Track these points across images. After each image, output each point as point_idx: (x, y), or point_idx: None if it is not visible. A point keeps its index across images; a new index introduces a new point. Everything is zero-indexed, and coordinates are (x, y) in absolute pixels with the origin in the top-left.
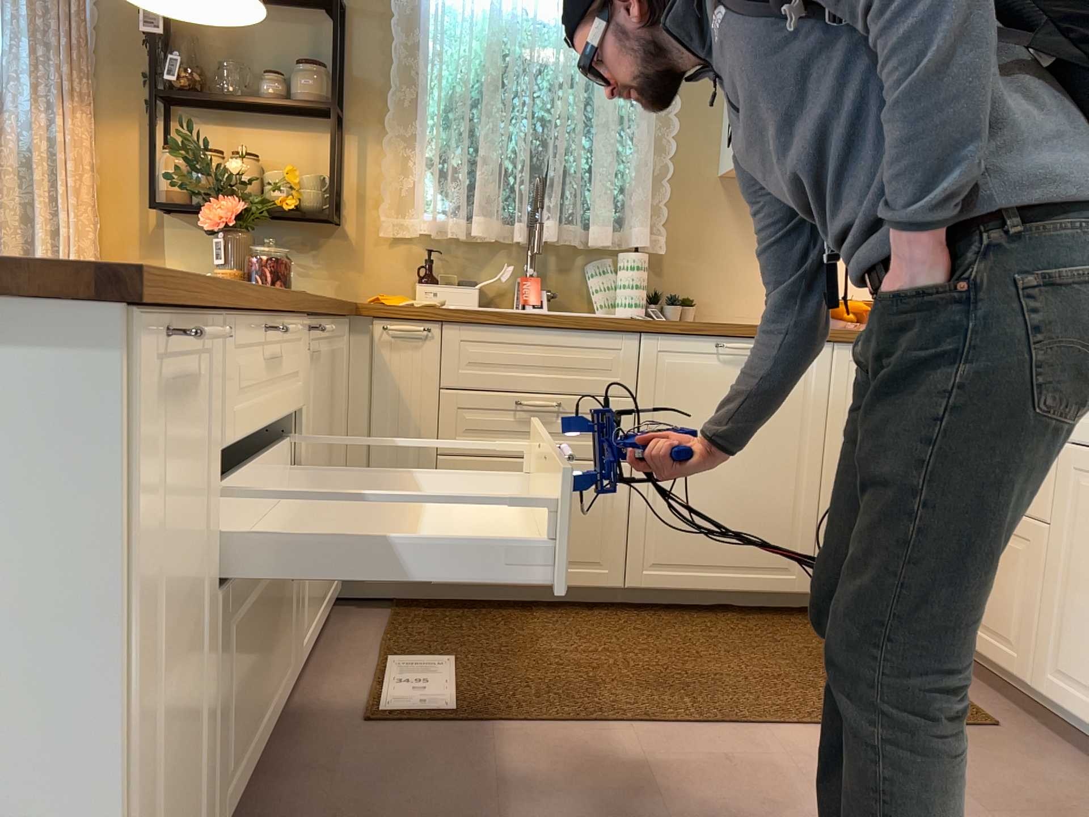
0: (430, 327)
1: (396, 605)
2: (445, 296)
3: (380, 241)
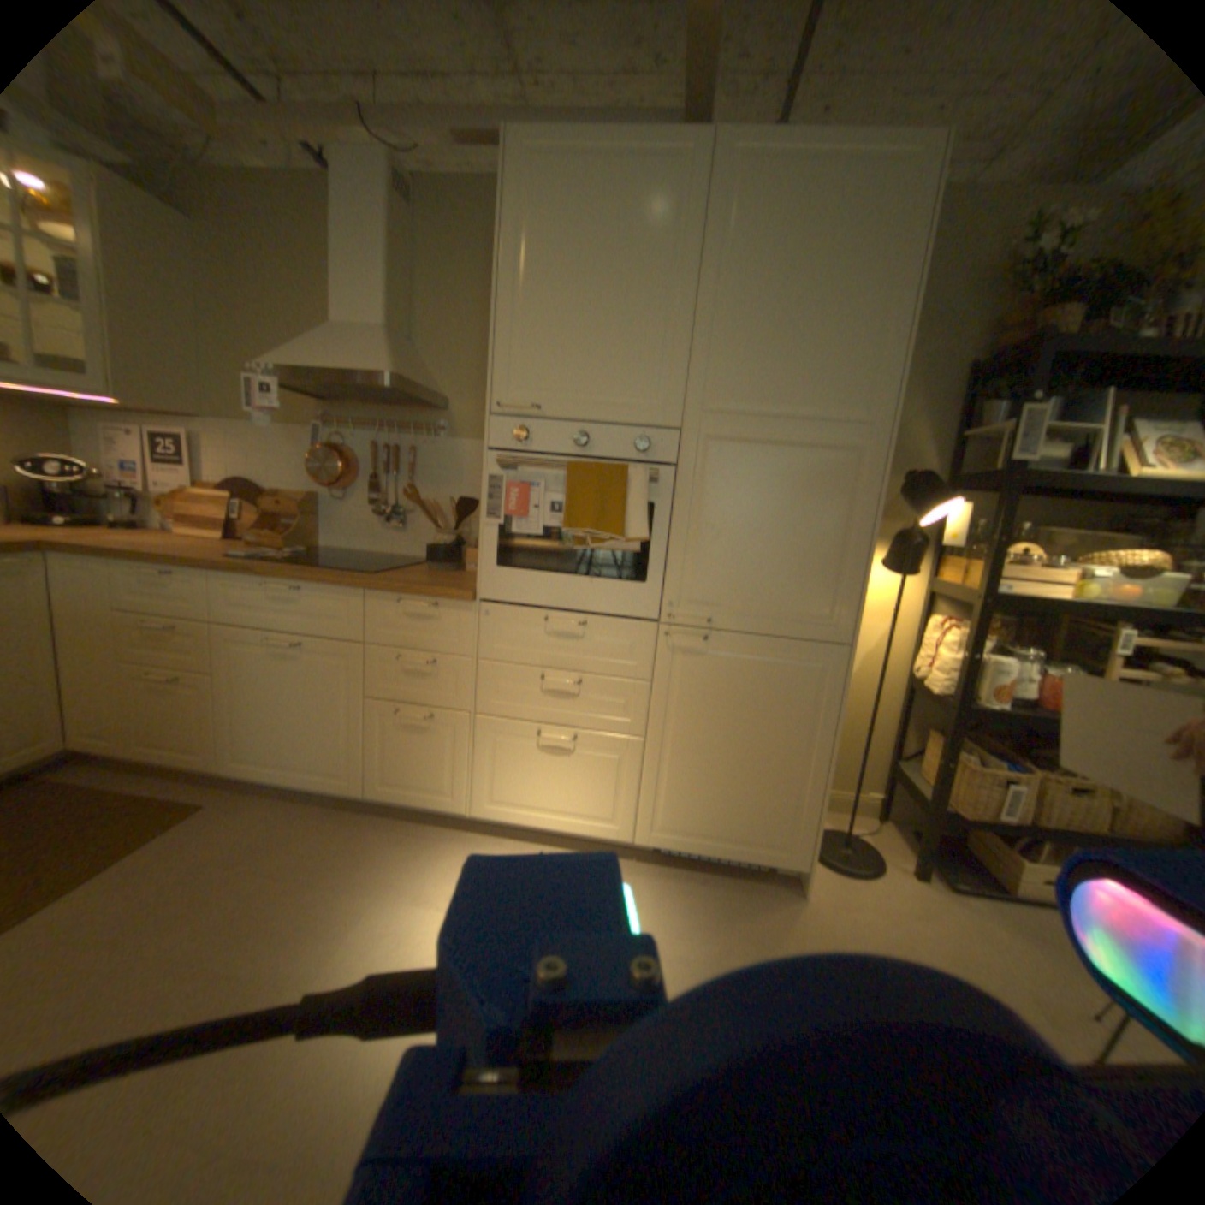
0: None
1: None
2: None
3: None
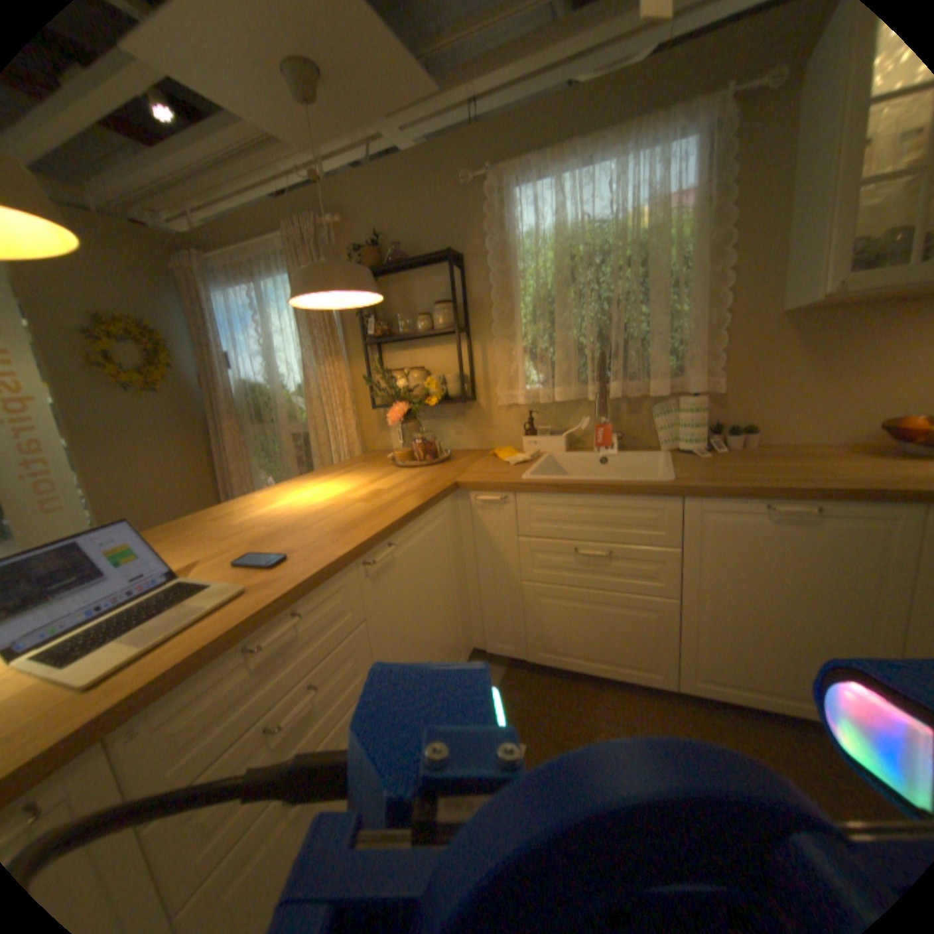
0: (508, 495)
1: (511, 664)
2: (543, 444)
3: (501, 407)
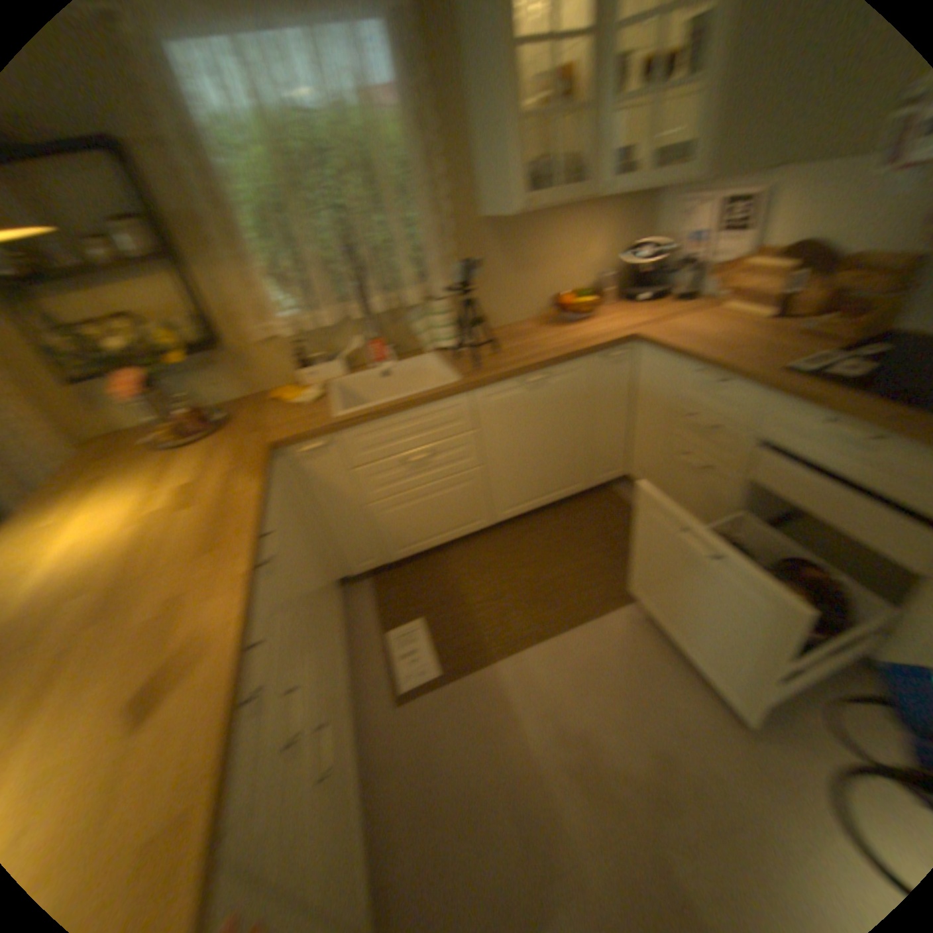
0: (323, 441)
1: (367, 577)
2: (315, 377)
3: (248, 348)
